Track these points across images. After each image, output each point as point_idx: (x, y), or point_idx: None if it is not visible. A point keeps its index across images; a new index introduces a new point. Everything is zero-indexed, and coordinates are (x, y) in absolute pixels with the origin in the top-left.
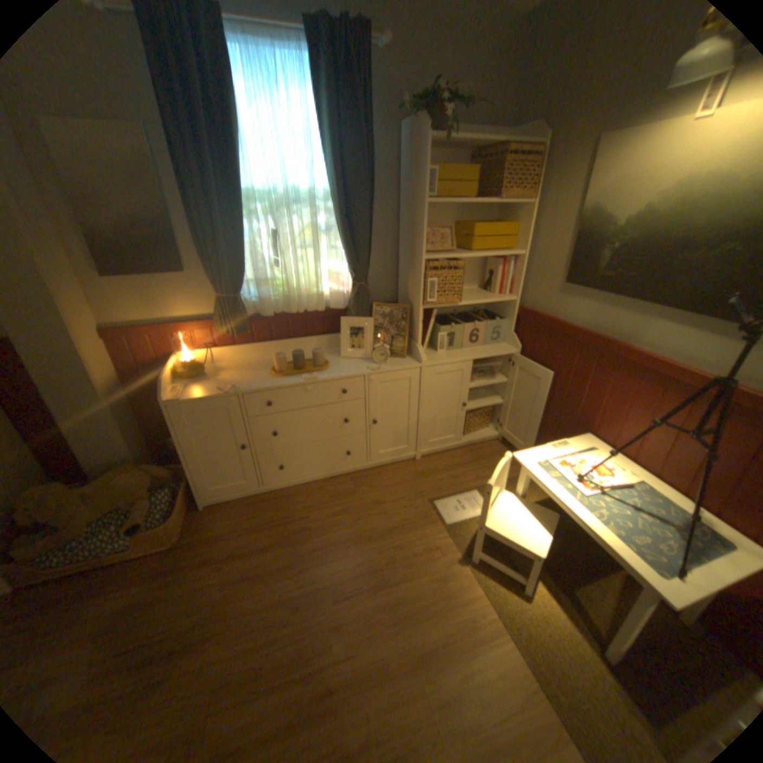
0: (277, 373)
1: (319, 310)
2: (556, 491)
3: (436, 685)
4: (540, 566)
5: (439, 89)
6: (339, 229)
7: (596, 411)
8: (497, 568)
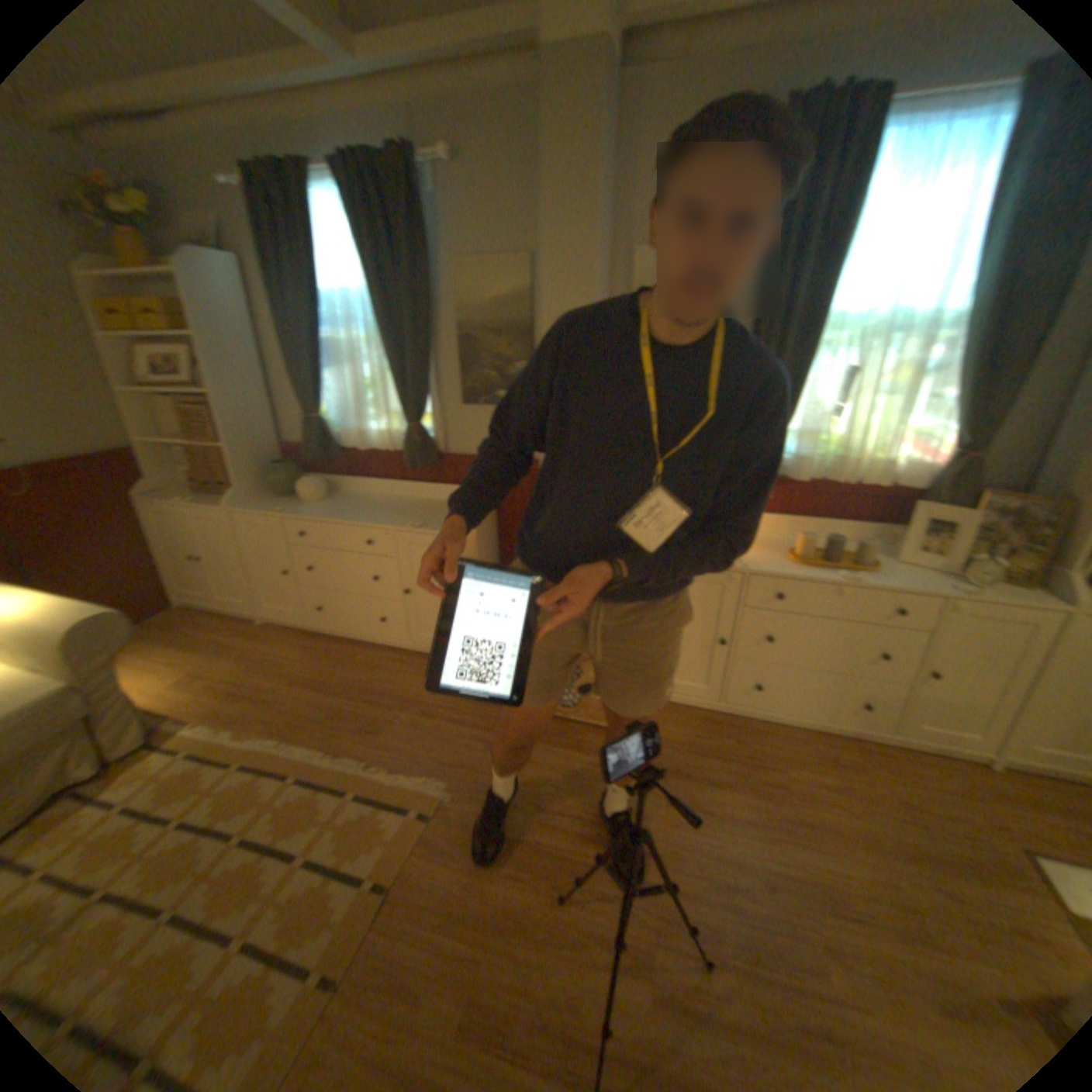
0: (798, 559)
1: (882, 484)
2: None
3: None
4: None
5: None
6: (966, 369)
7: None
8: None
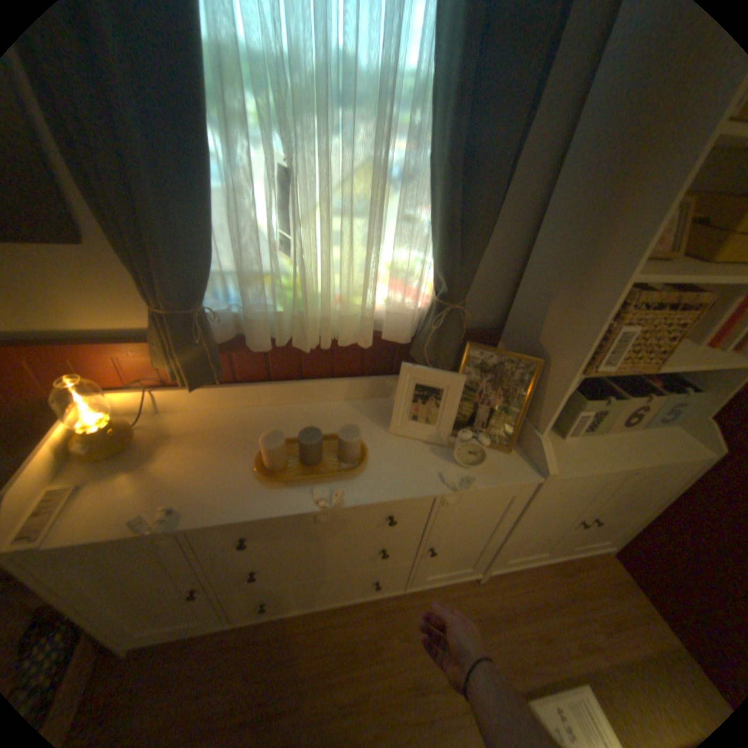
0: (266, 472)
1: (362, 343)
2: None
3: None
4: None
5: None
6: (438, 181)
7: None
8: None
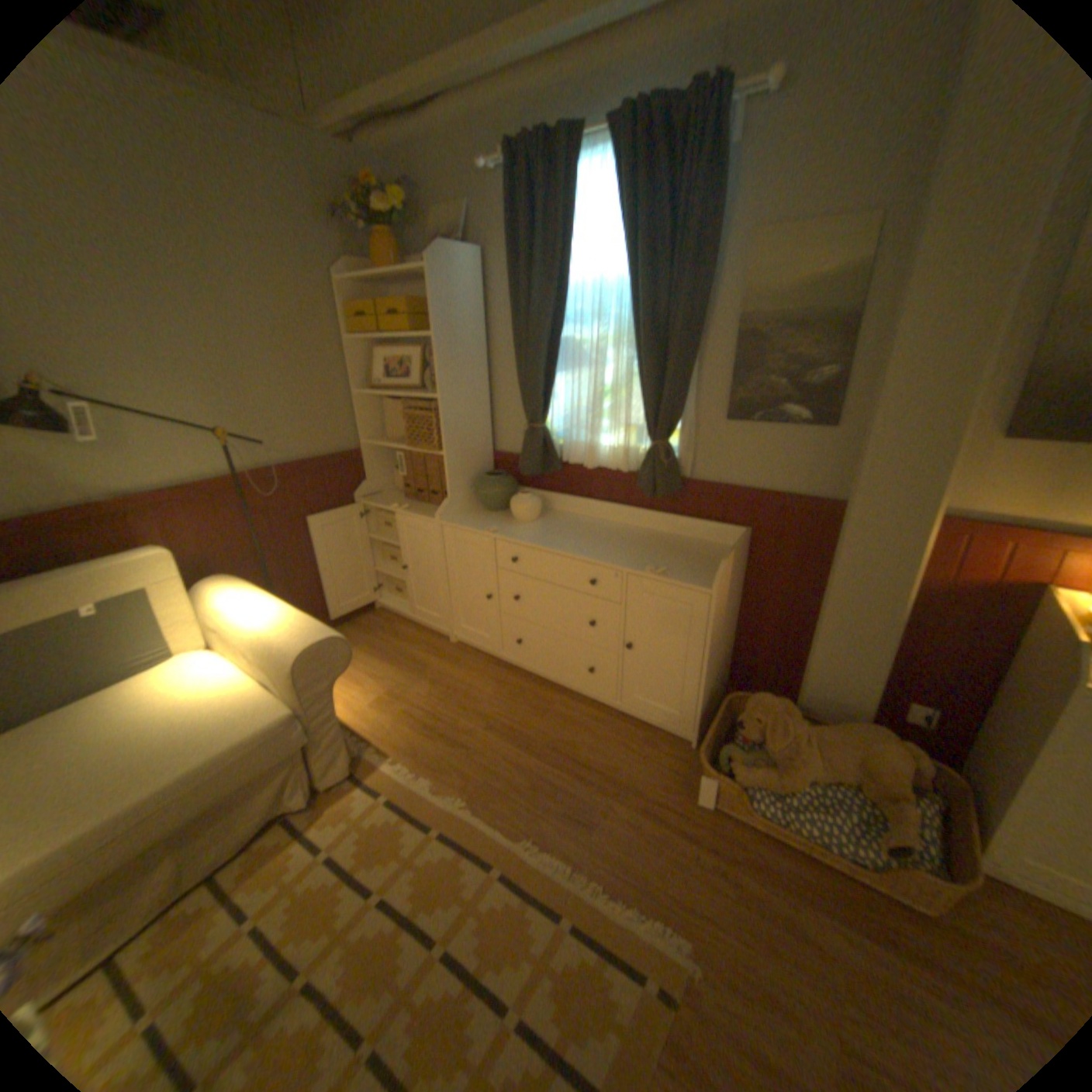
0: None
1: None
2: None
3: None
4: None
5: None
6: None
7: None
8: None
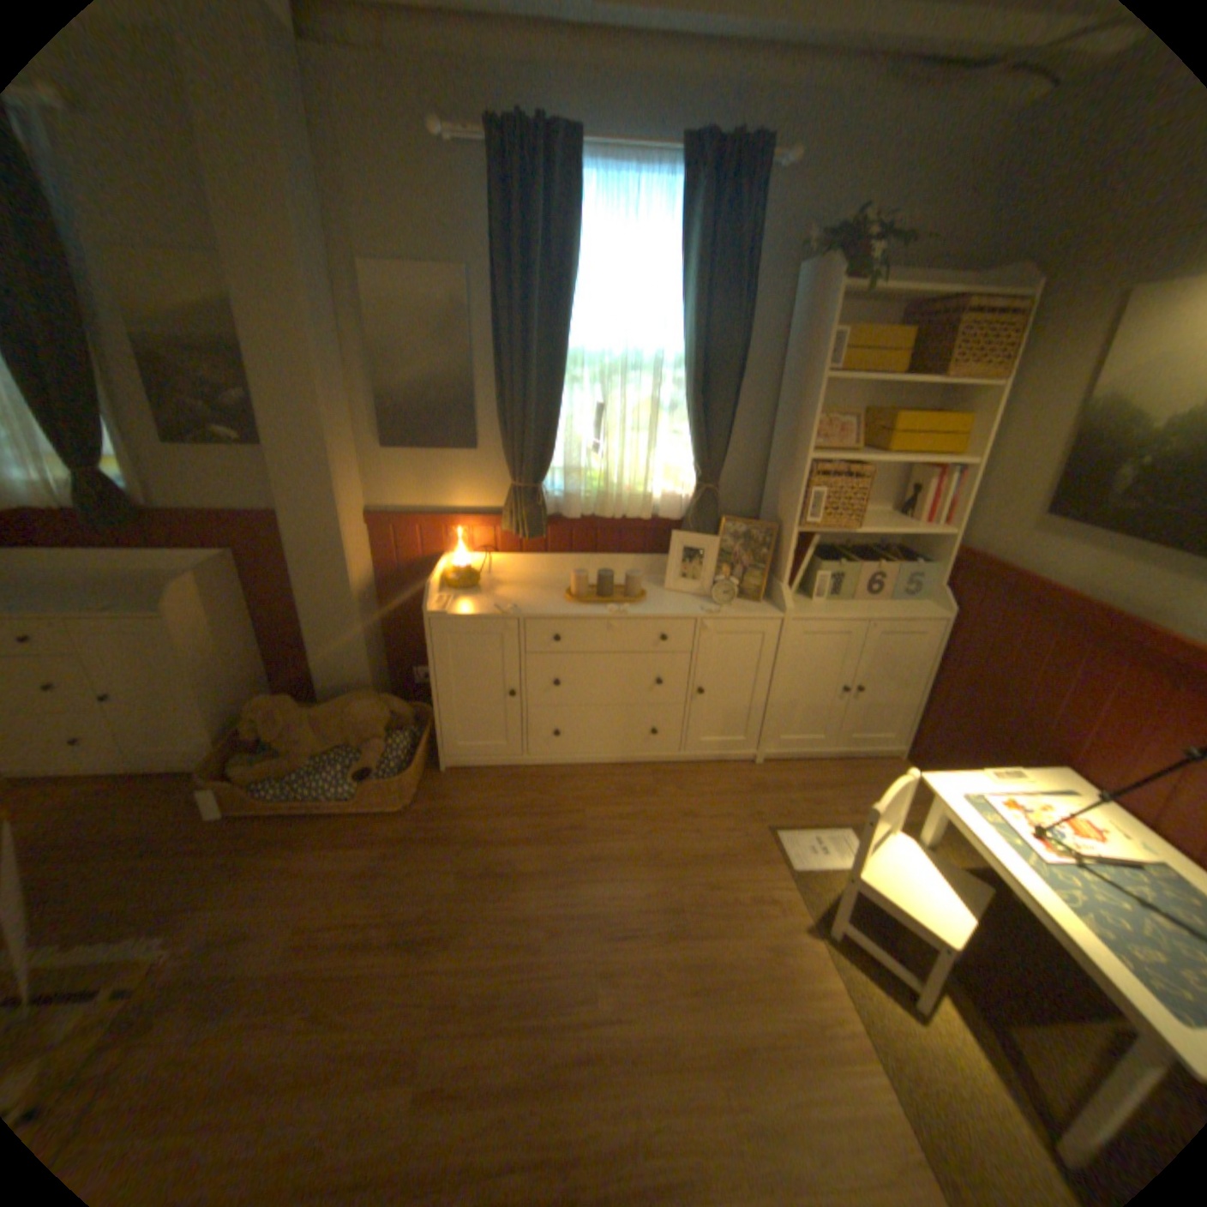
0: (573, 597)
1: (642, 517)
2: (993, 846)
3: (750, 1102)
4: (949, 964)
5: (865, 220)
6: (689, 408)
7: (1084, 732)
8: (872, 954)
